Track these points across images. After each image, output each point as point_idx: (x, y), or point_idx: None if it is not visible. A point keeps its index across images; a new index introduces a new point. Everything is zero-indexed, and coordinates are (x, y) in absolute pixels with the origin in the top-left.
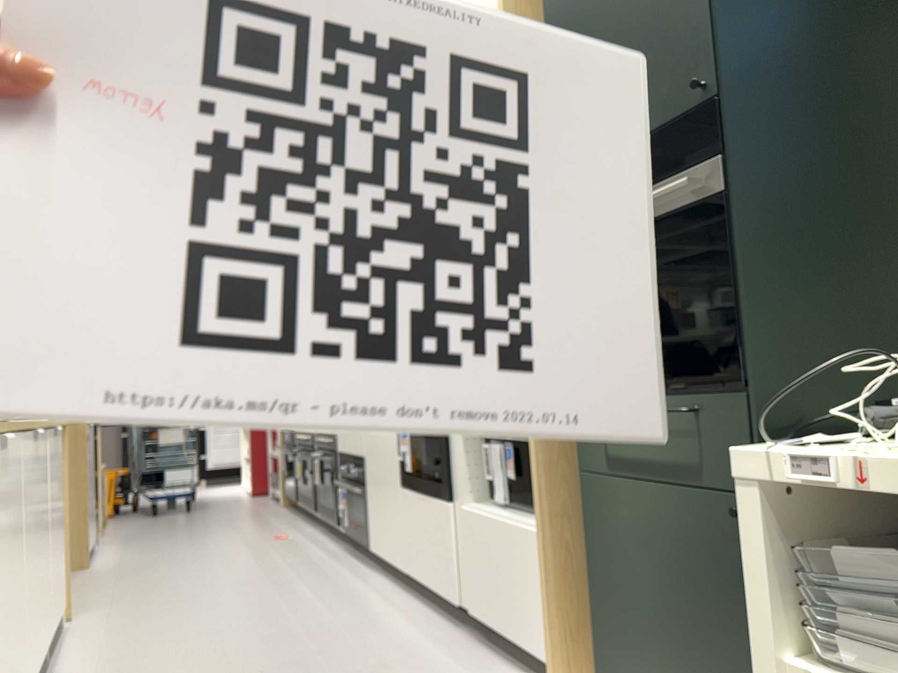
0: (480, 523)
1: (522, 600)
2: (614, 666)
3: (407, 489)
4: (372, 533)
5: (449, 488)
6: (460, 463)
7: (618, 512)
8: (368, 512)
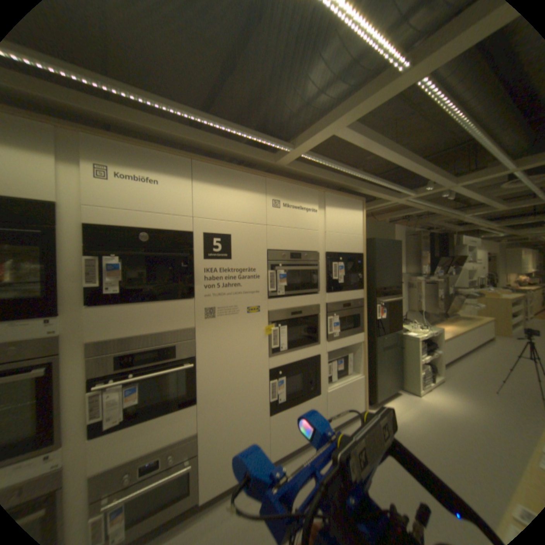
0: (337, 391)
1: (354, 402)
2: (379, 393)
3: (276, 413)
4: (208, 484)
5: (319, 389)
6: (323, 376)
7: (382, 359)
8: (199, 474)
